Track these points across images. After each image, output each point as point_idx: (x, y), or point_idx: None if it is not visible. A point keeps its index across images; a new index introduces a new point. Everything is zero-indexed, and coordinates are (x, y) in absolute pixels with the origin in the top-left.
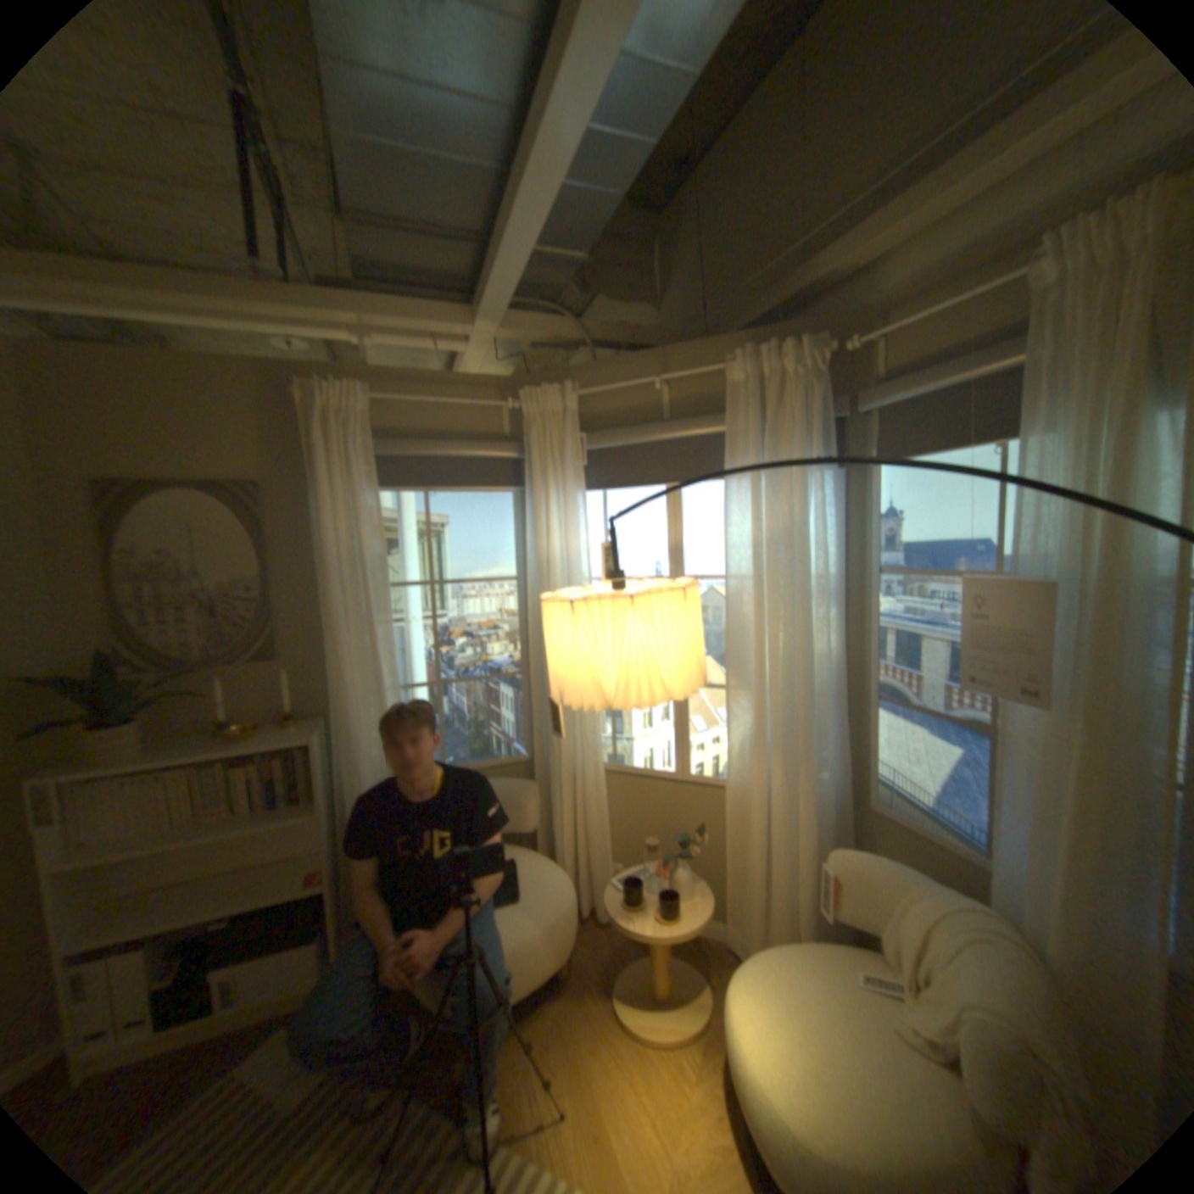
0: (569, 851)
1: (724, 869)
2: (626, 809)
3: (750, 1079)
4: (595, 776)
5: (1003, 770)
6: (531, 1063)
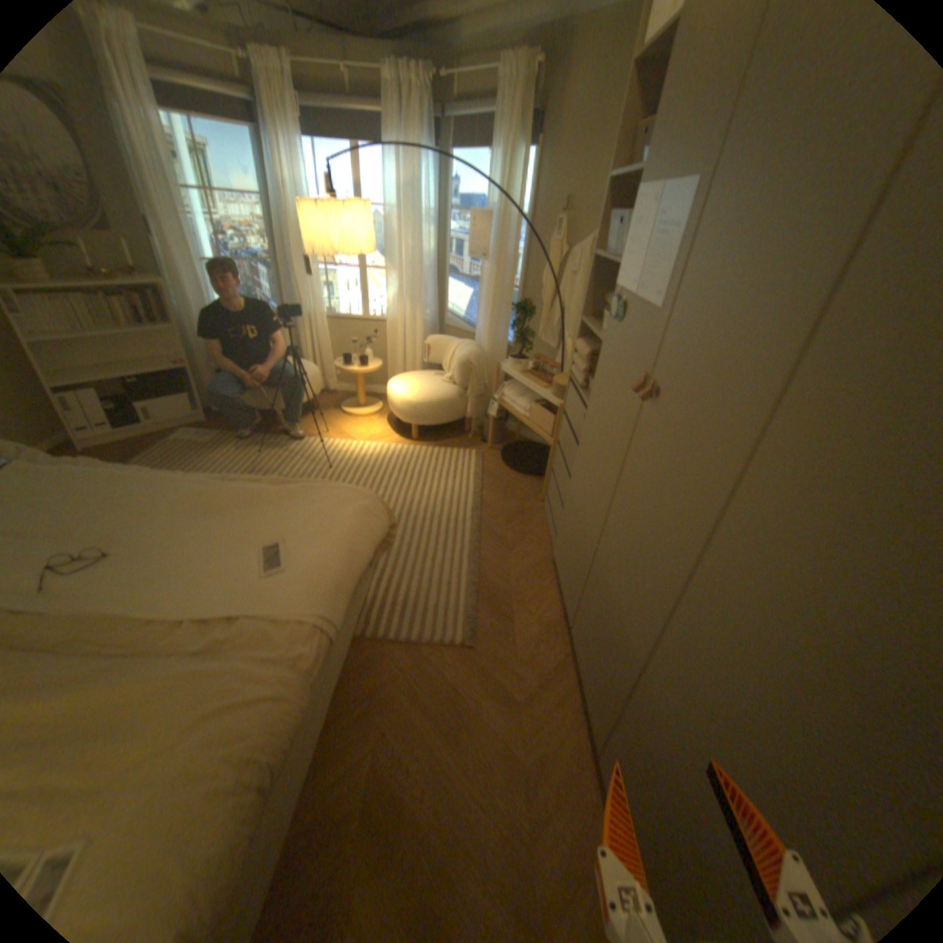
0: (309, 357)
1: (385, 361)
2: (337, 337)
3: (393, 397)
4: (320, 317)
5: (481, 295)
6: (309, 425)
